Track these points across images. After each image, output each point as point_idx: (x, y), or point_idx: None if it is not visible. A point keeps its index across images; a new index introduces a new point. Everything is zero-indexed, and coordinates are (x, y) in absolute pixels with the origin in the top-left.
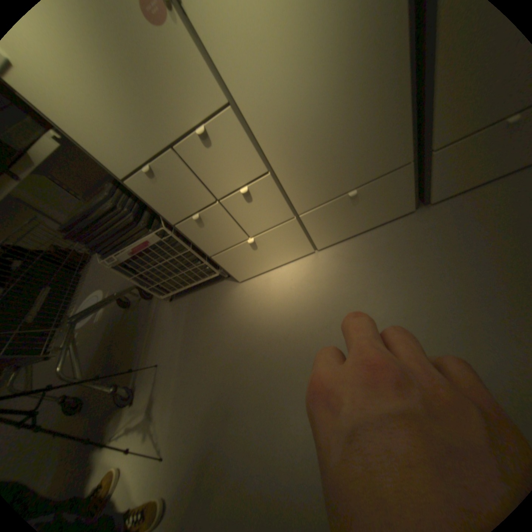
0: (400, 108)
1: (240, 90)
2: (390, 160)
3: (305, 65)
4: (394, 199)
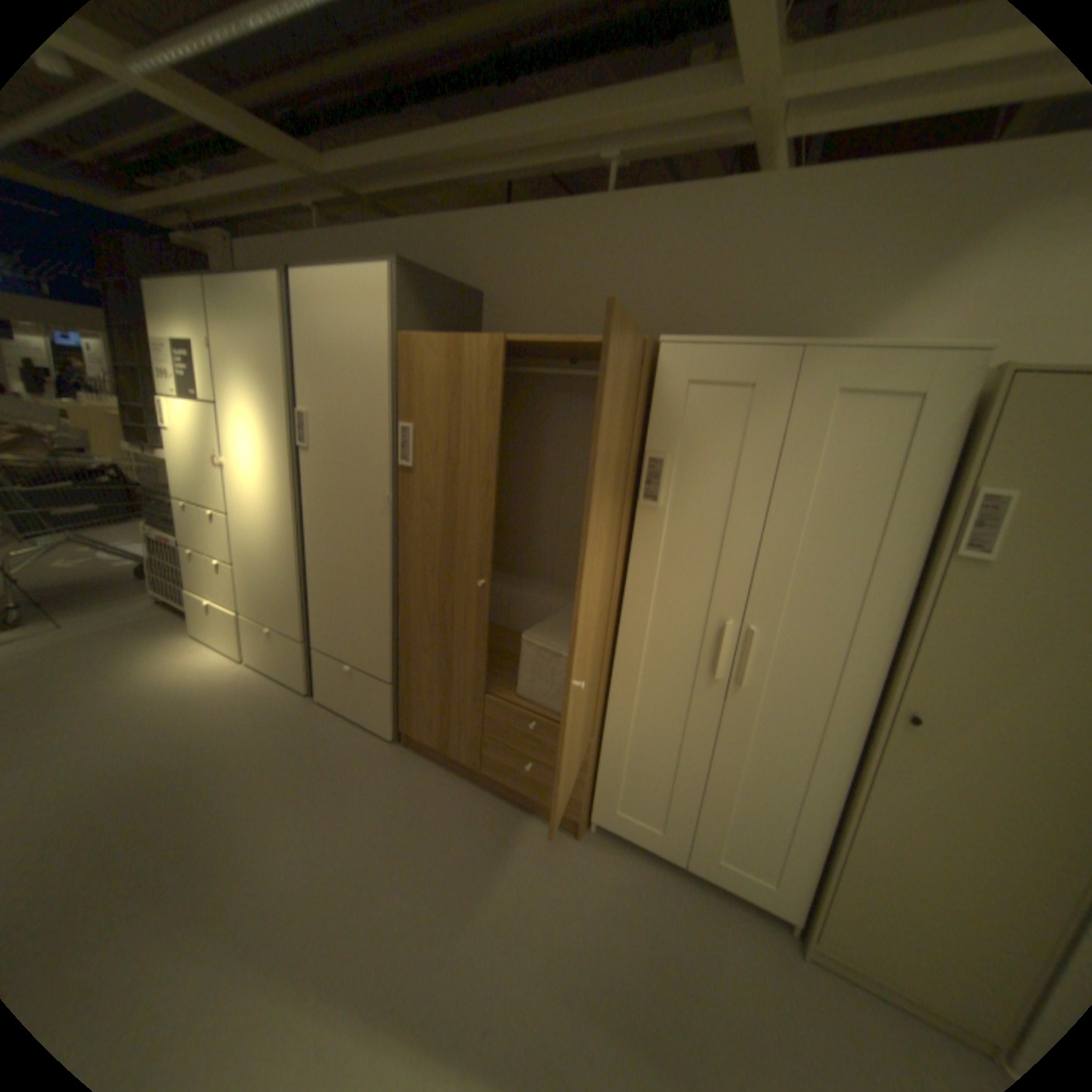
0: (292, 595)
1: (232, 514)
2: (288, 627)
3: (256, 531)
4: (290, 665)
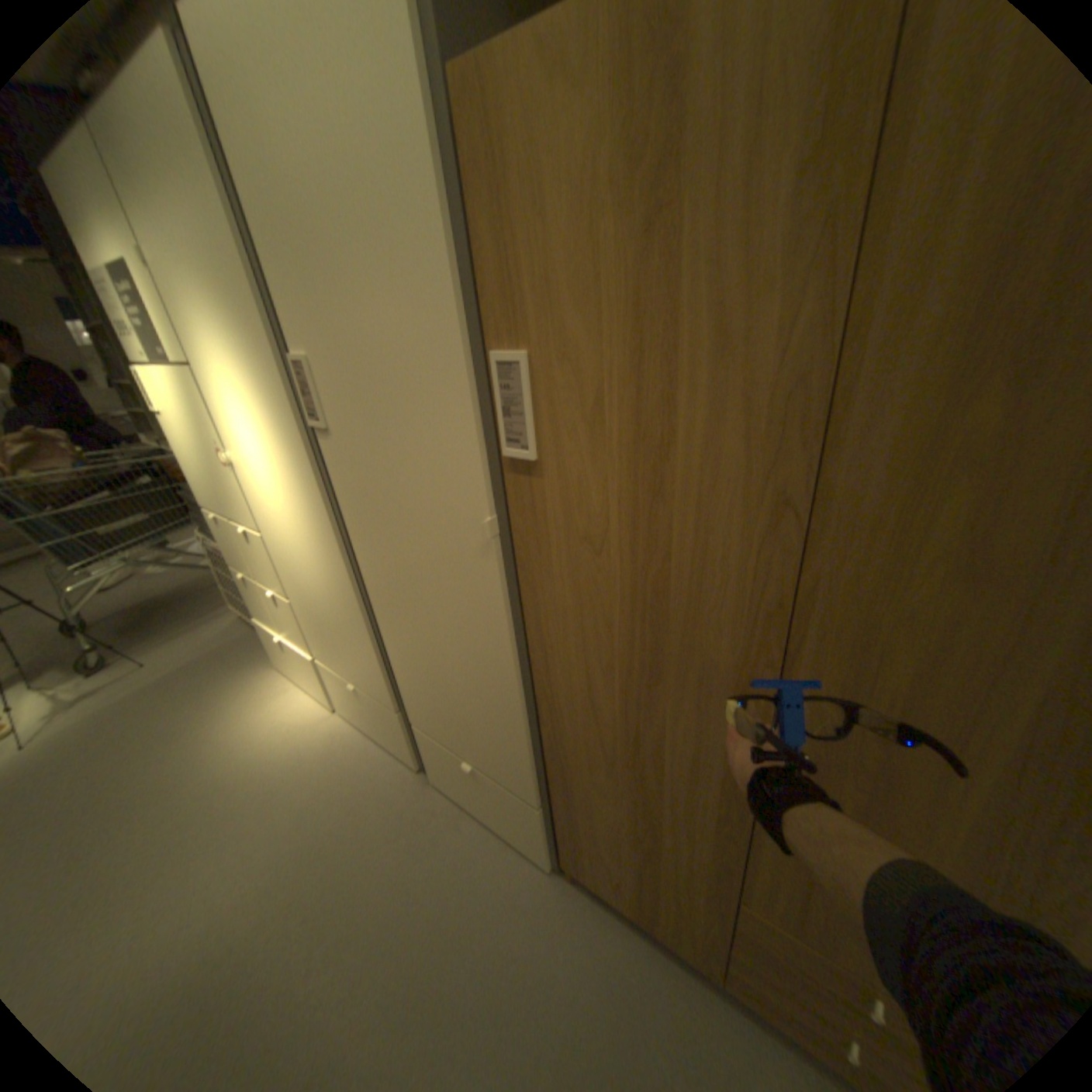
0: (369, 653)
1: (265, 534)
2: (375, 690)
3: (300, 559)
4: (389, 733)
